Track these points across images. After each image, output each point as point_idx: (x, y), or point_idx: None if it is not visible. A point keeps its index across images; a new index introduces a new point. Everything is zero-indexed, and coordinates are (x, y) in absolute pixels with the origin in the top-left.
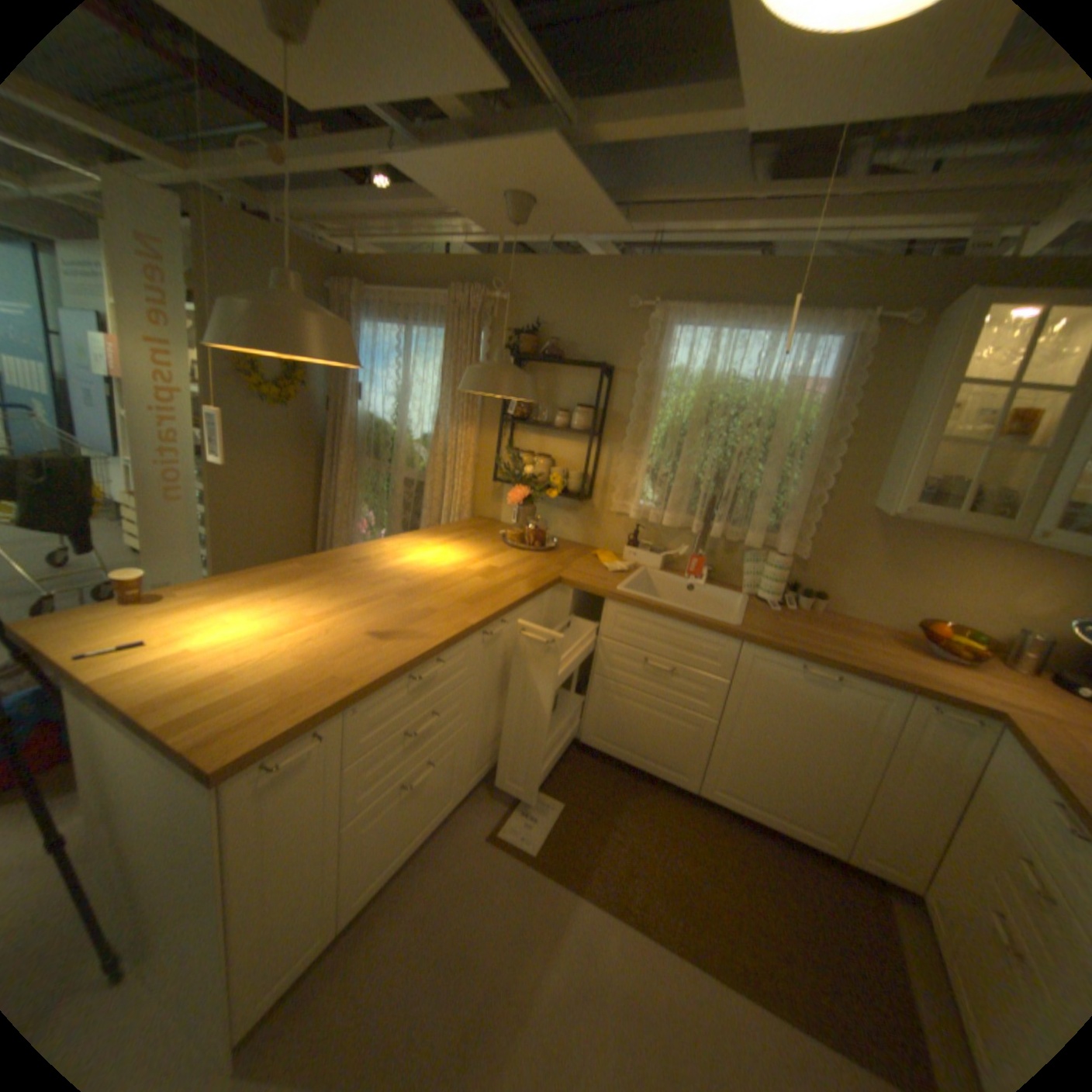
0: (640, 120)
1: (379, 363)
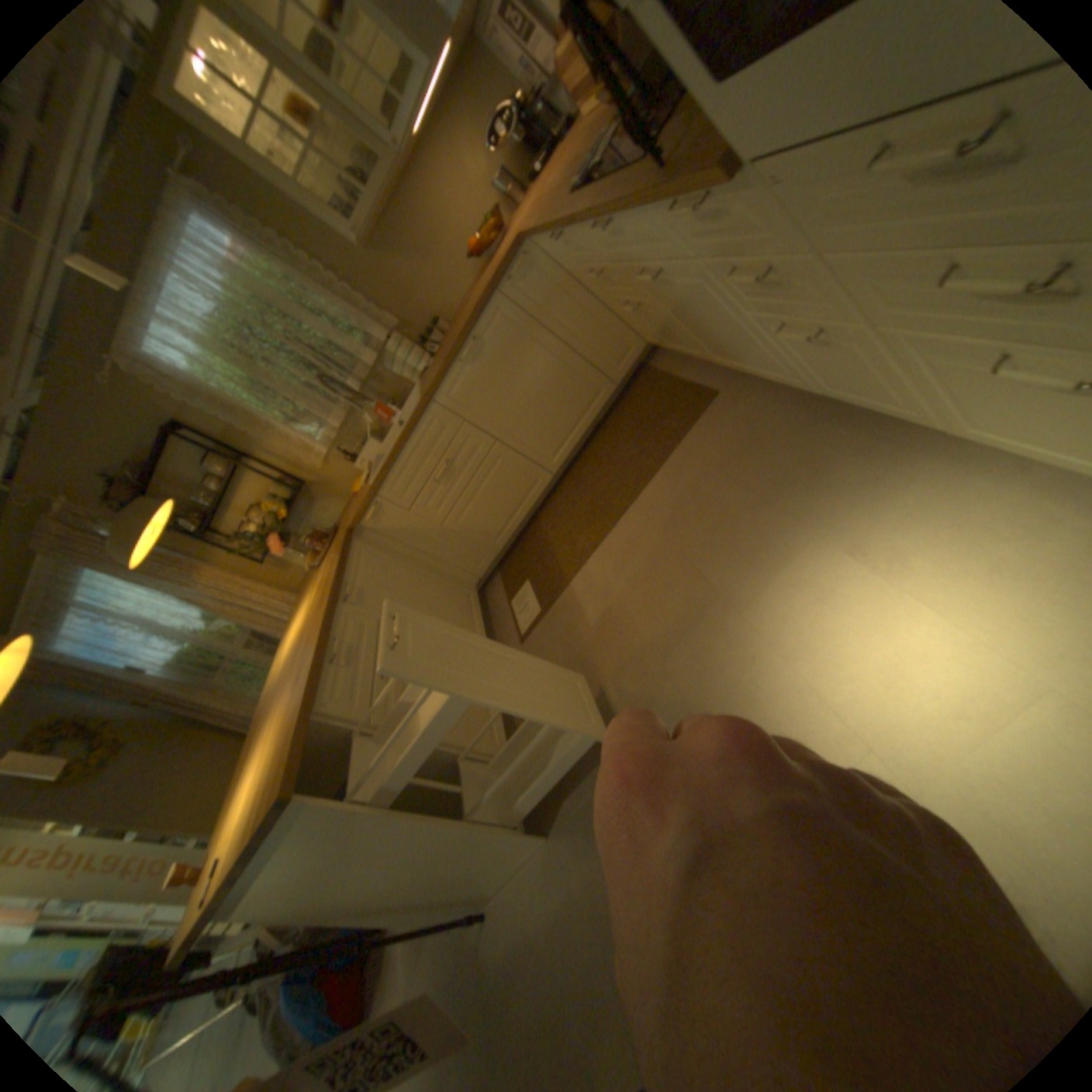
0: None
1: (109, 643)
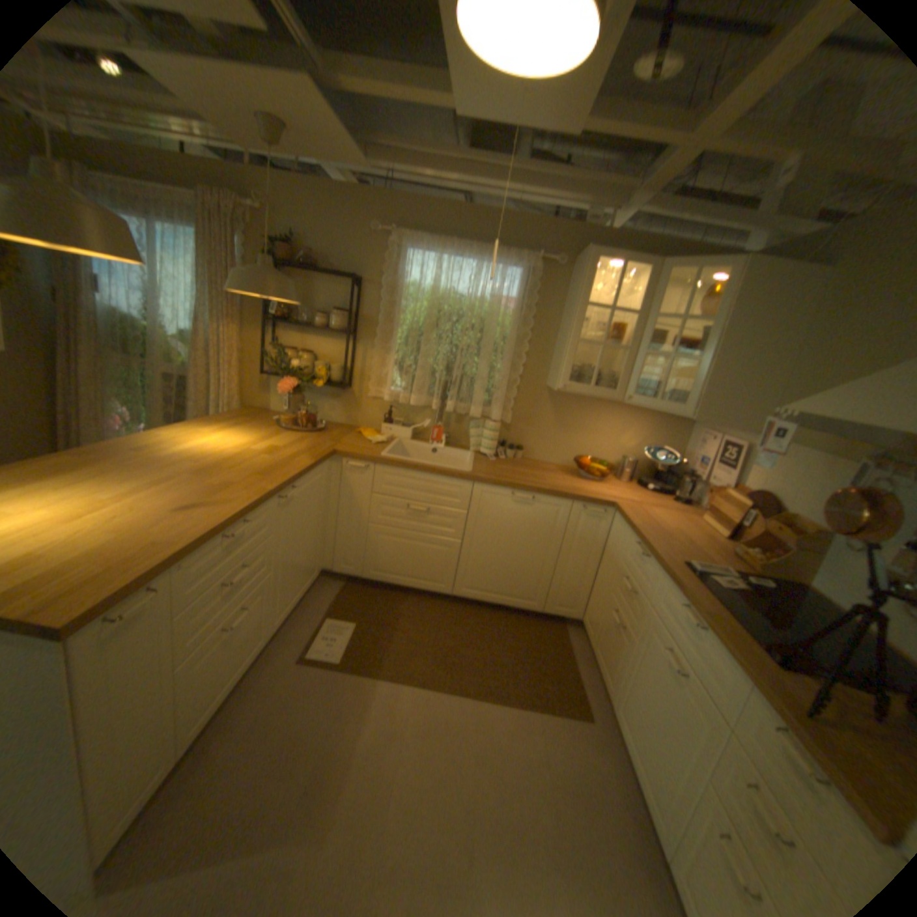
0: (375, 81)
1: None
